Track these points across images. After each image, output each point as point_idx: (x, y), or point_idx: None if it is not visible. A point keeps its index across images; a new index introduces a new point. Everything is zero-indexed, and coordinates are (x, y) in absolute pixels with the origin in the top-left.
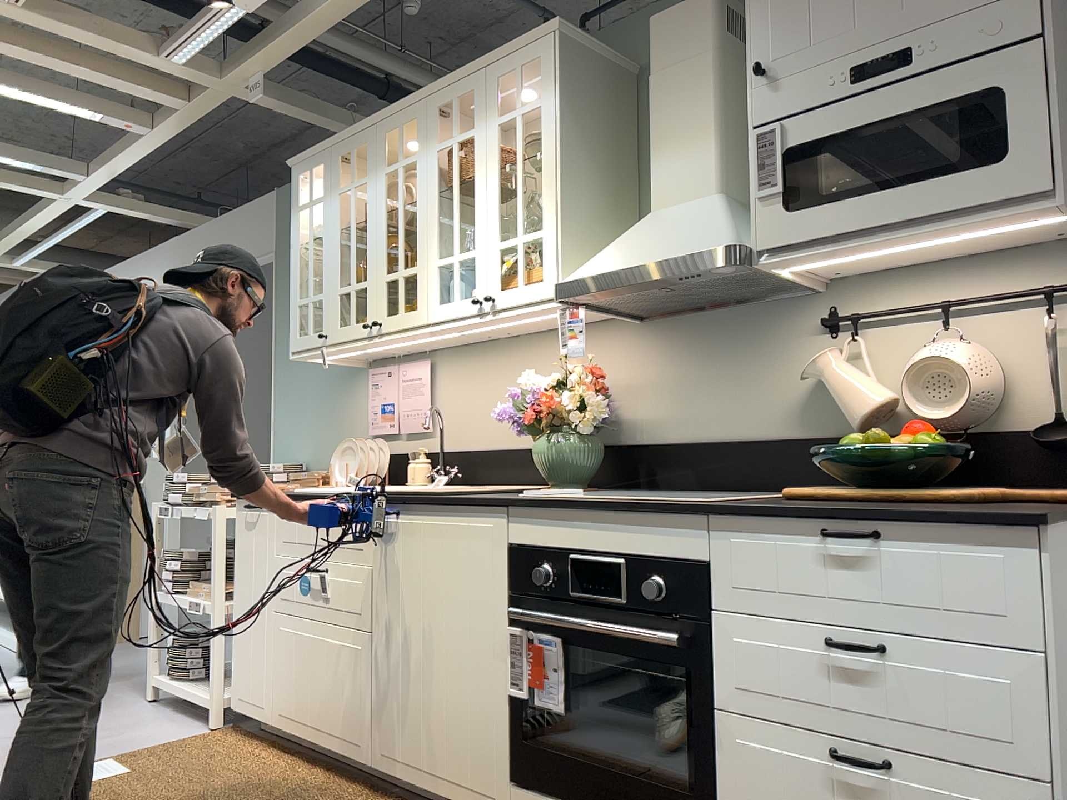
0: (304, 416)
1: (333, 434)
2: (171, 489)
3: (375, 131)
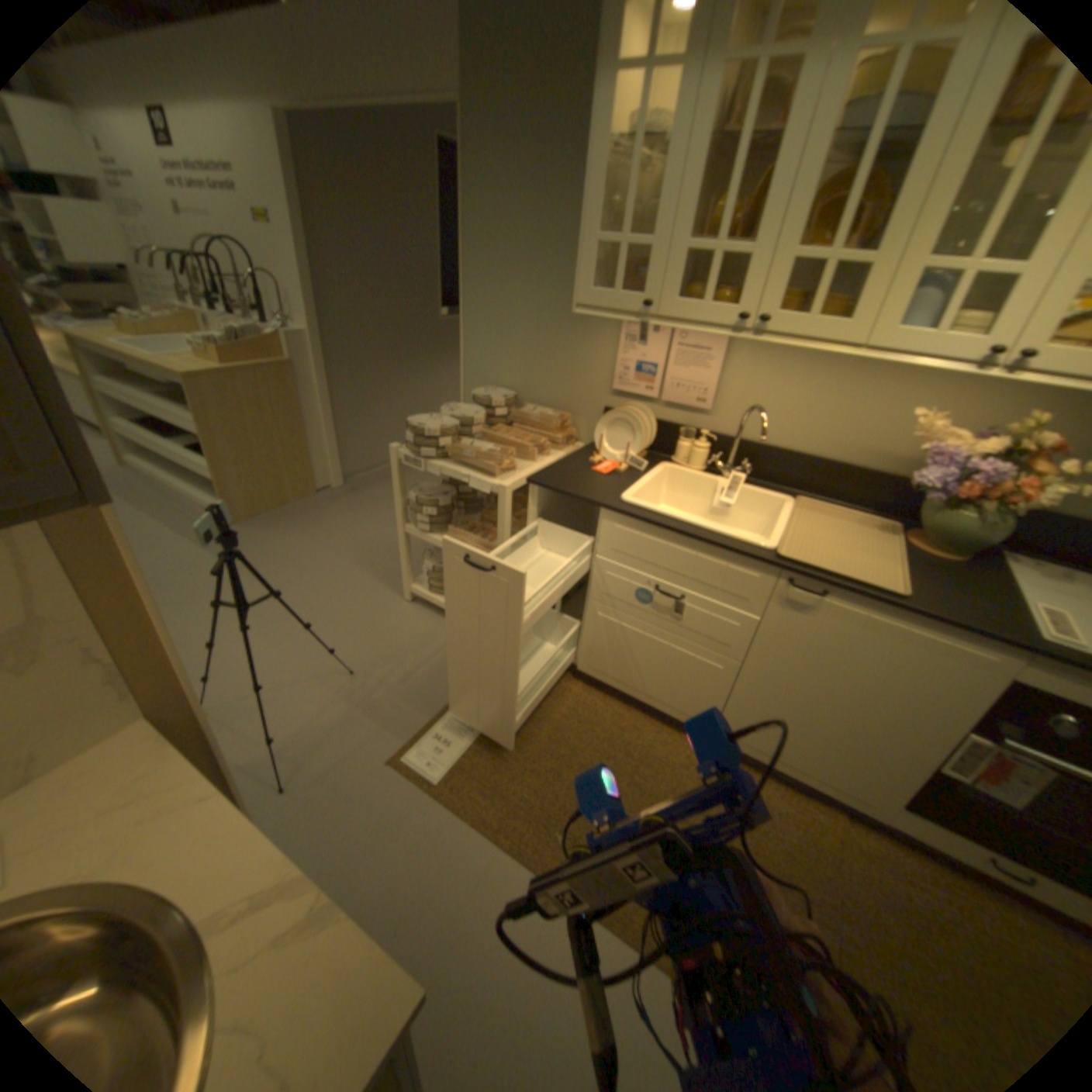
0: (510, 342)
1: (553, 373)
2: (415, 442)
3: None
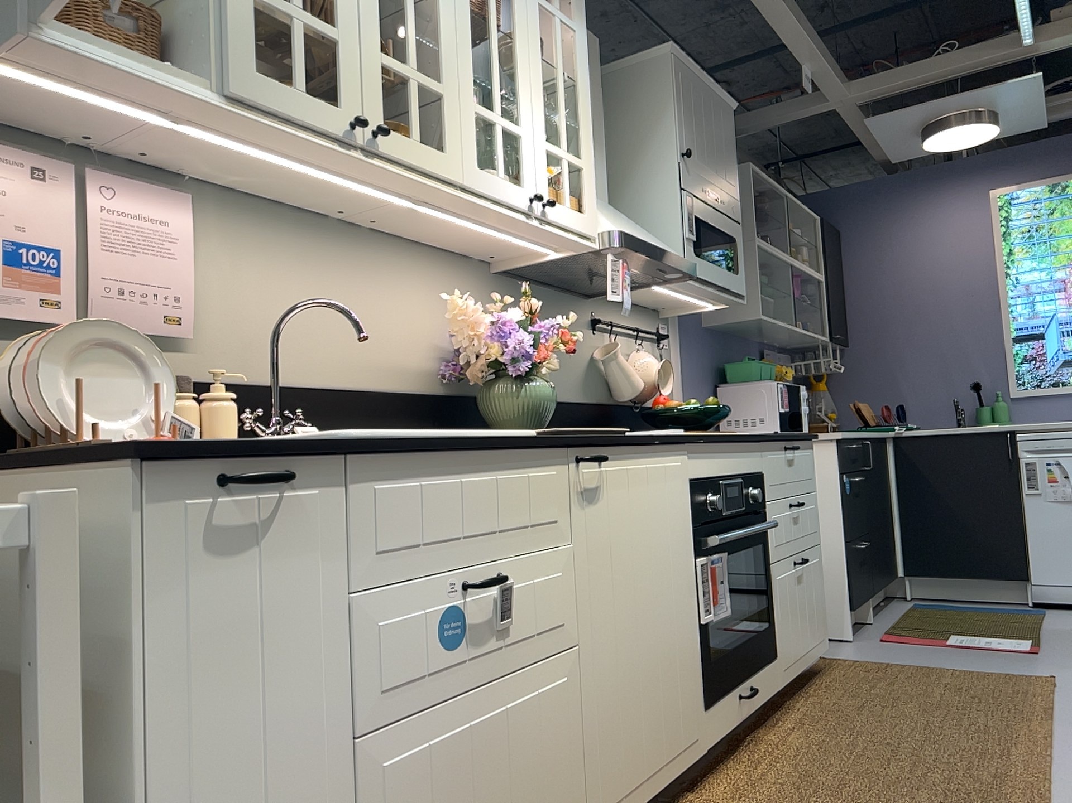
0: None
1: None
2: None
3: None
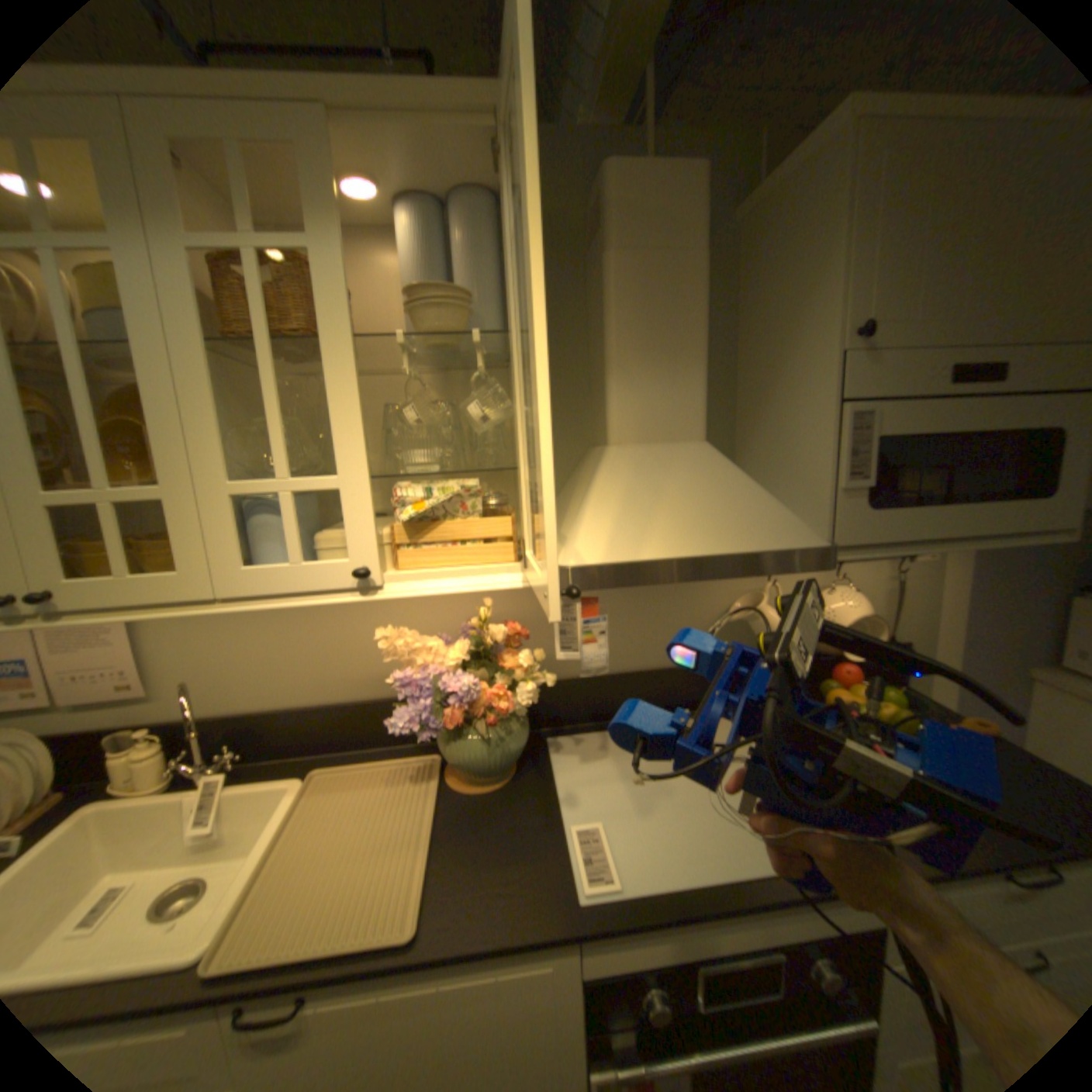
0: None
1: None
2: None
3: None
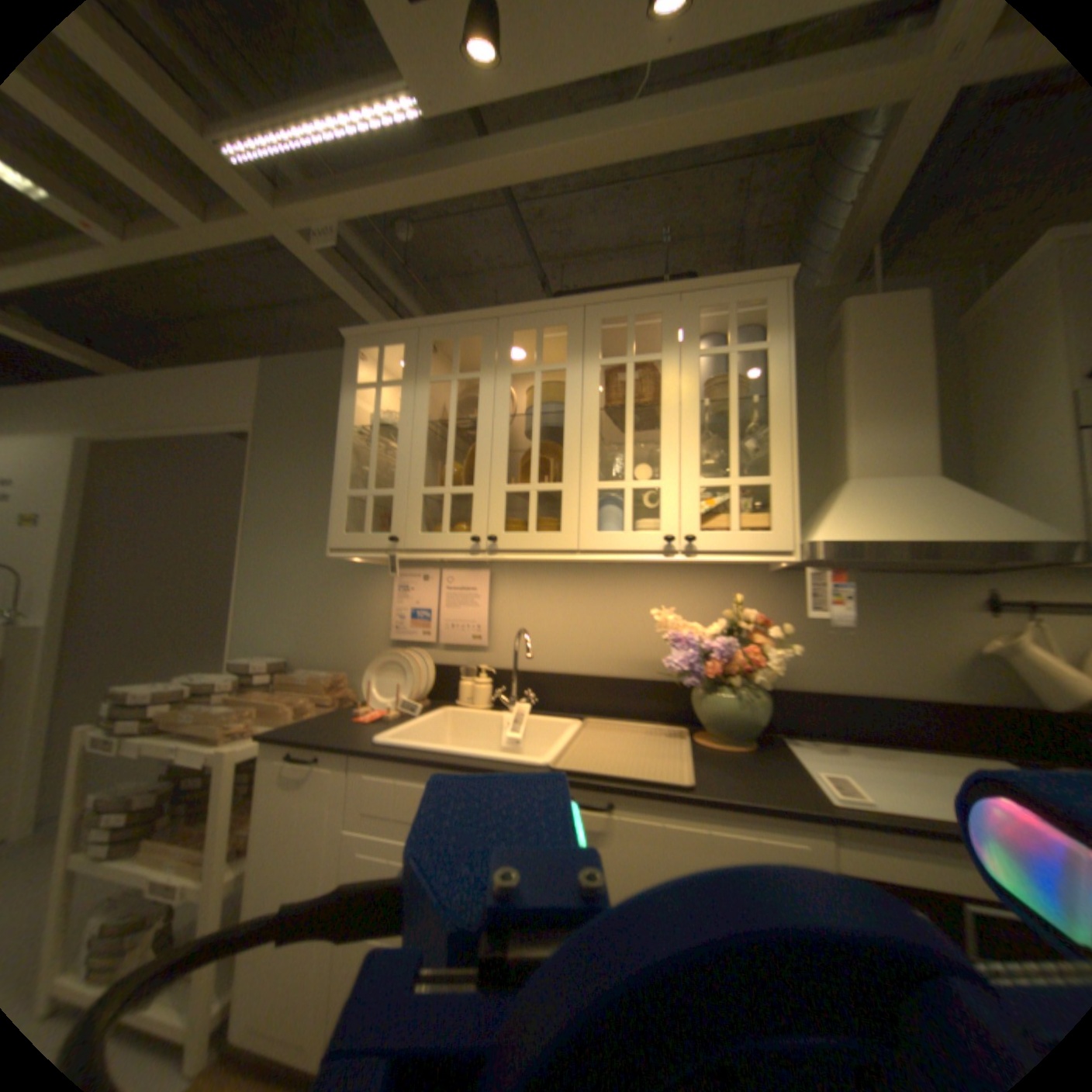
0: (289, 607)
1: (333, 632)
2: (119, 714)
3: (497, 324)
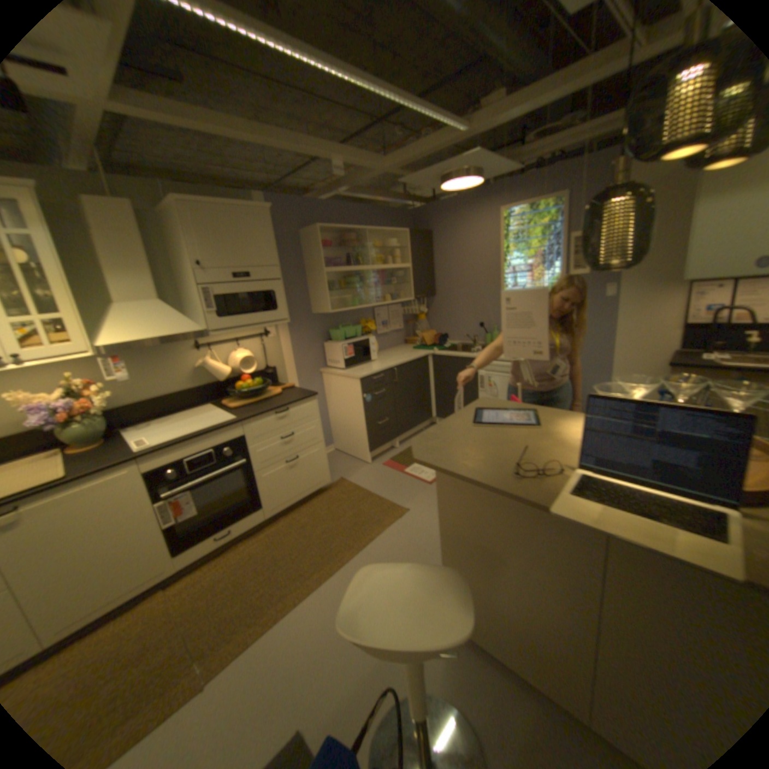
0: None
1: None
2: None
3: None
